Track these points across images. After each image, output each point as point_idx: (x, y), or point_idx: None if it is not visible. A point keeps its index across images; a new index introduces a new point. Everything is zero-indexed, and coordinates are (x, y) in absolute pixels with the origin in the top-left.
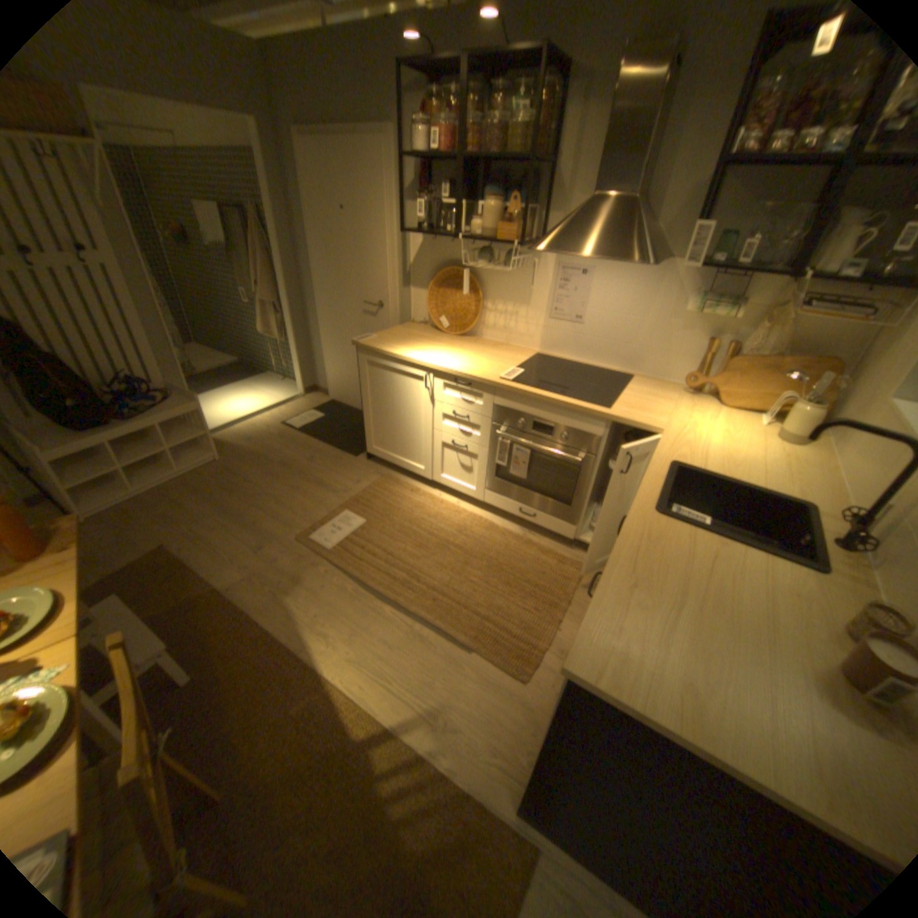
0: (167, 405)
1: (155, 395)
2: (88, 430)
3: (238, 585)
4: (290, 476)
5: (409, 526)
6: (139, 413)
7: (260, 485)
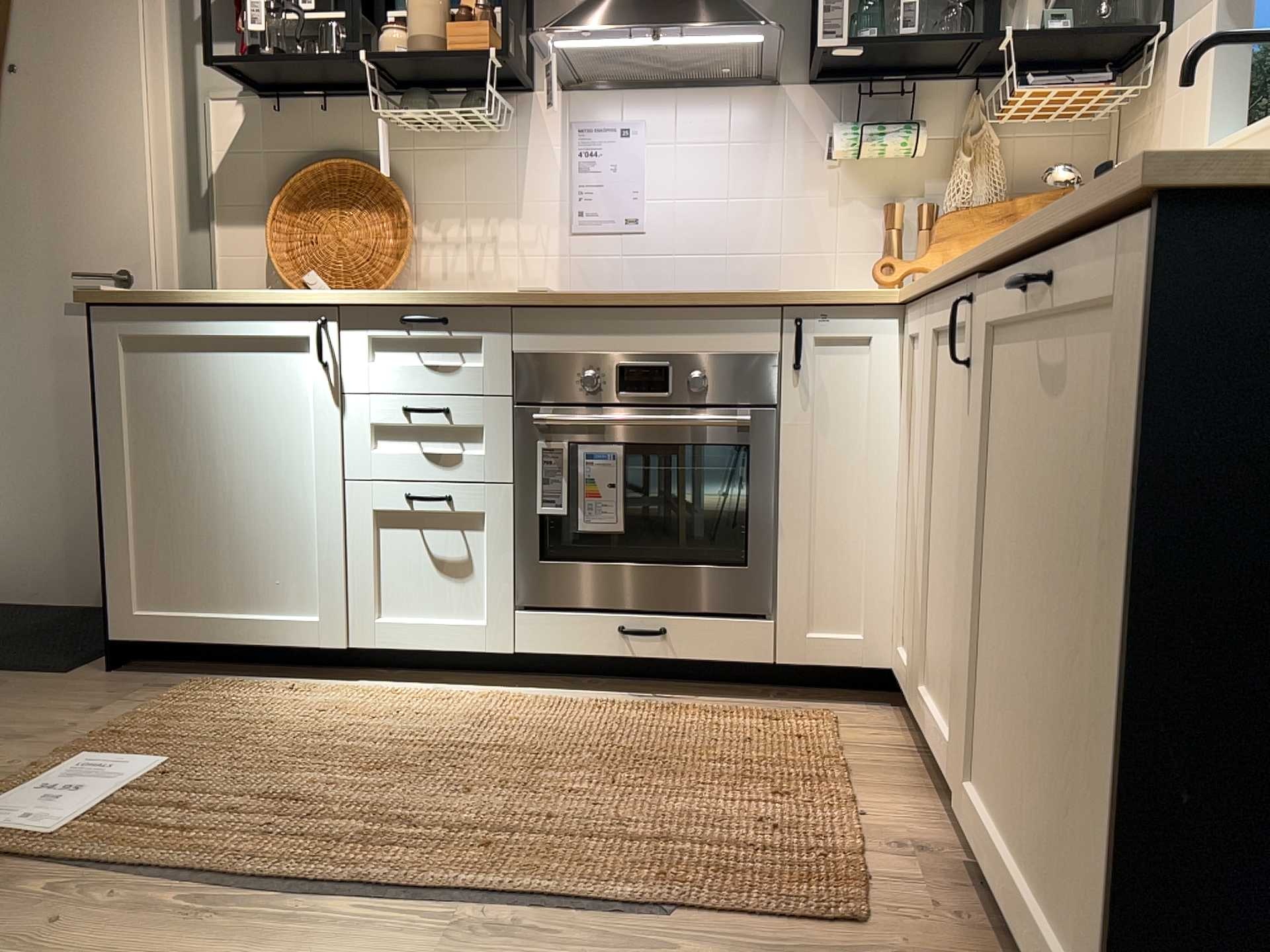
0: None
1: None
2: None
3: None
4: None
5: (319, 748)
6: None
7: None
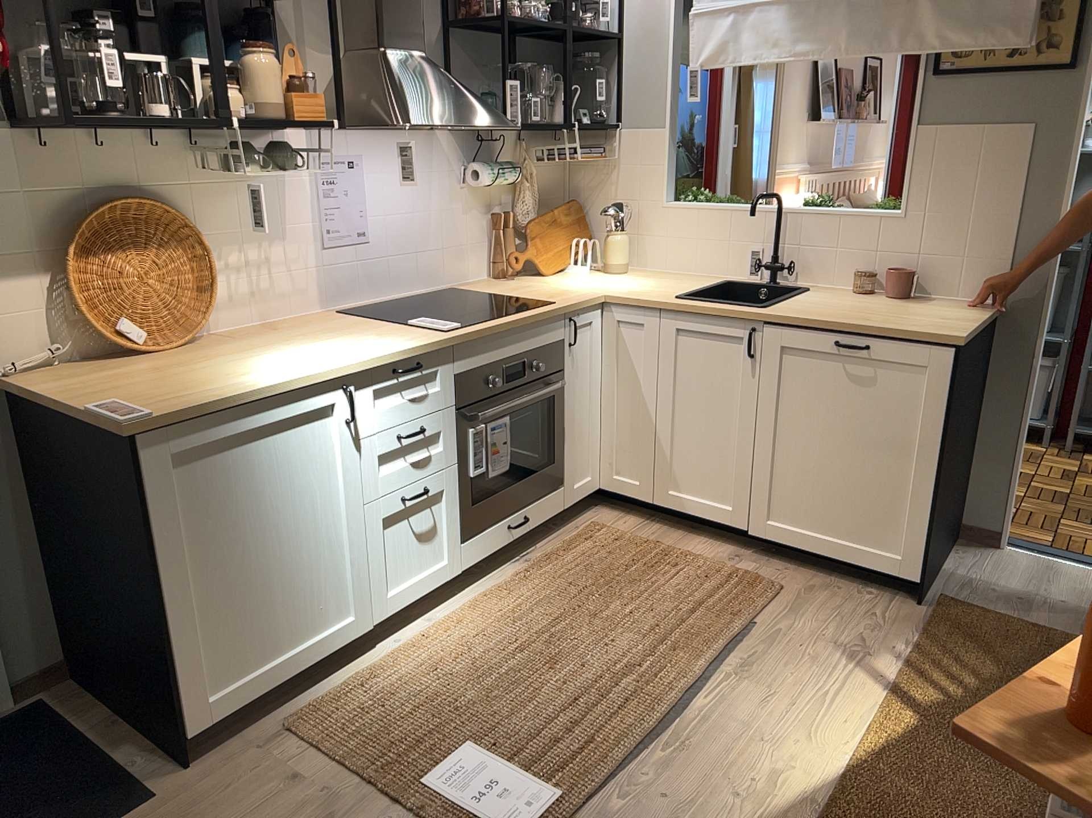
0: None
1: None
2: None
3: None
4: None
5: (494, 679)
6: None
7: None
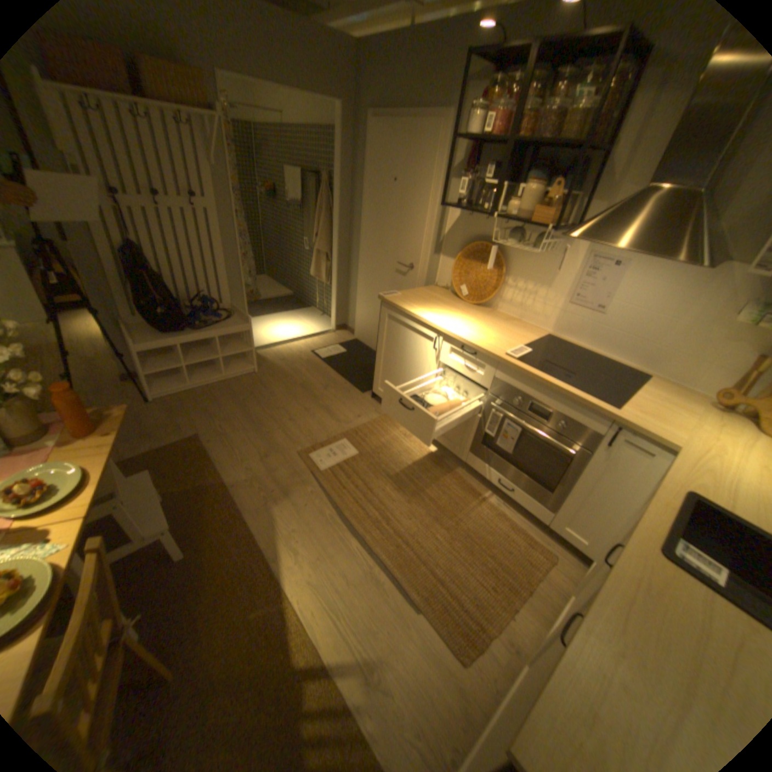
0: (228, 323)
1: (223, 313)
2: (169, 333)
3: (241, 484)
4: (306, 398)
5: (393, 468)
6: (207, 326)
7: (281, 401)
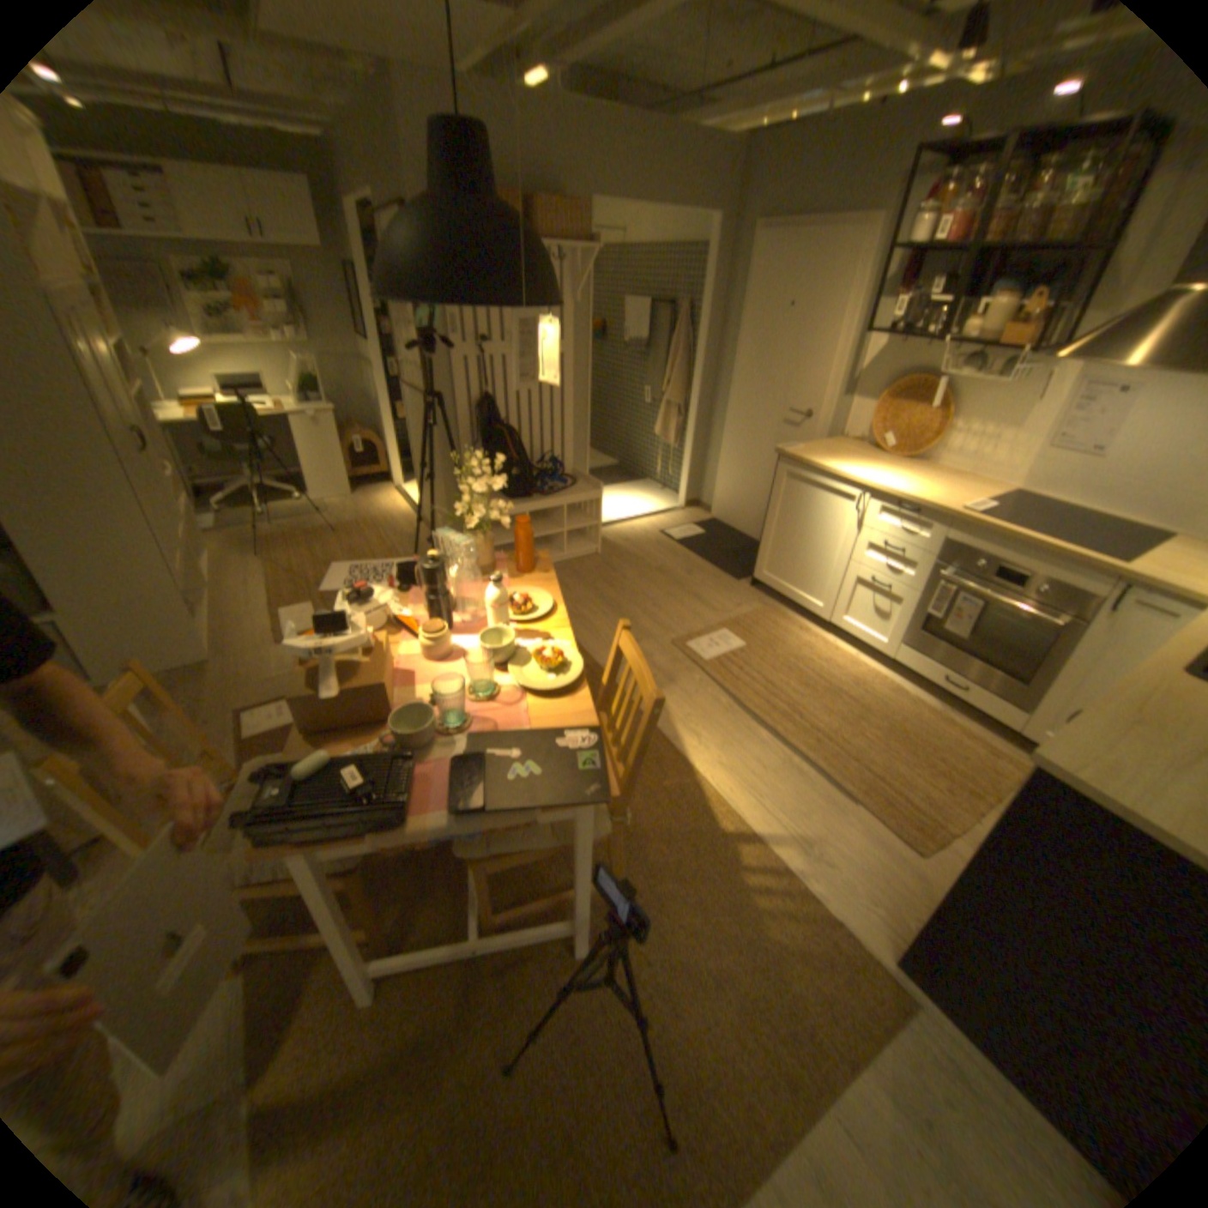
0: (575, 489)
1: (564, 479)
2: (516, 499)
3: None
4: (666, 584)
5: (794, 662)
6: (553, 492)
7: (637, 585)
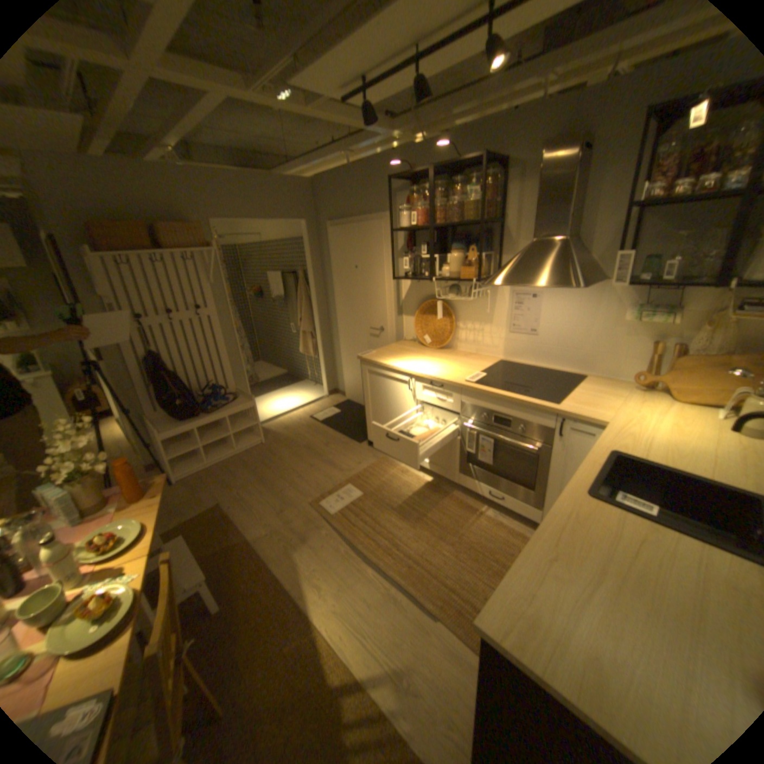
0: (234, 403)
1: (229, 397)
2: (186, 420)
3: (262, 539)
4: (310, 457)
5: (395, 501)
6: (217, 409)
7: (288, 463)
